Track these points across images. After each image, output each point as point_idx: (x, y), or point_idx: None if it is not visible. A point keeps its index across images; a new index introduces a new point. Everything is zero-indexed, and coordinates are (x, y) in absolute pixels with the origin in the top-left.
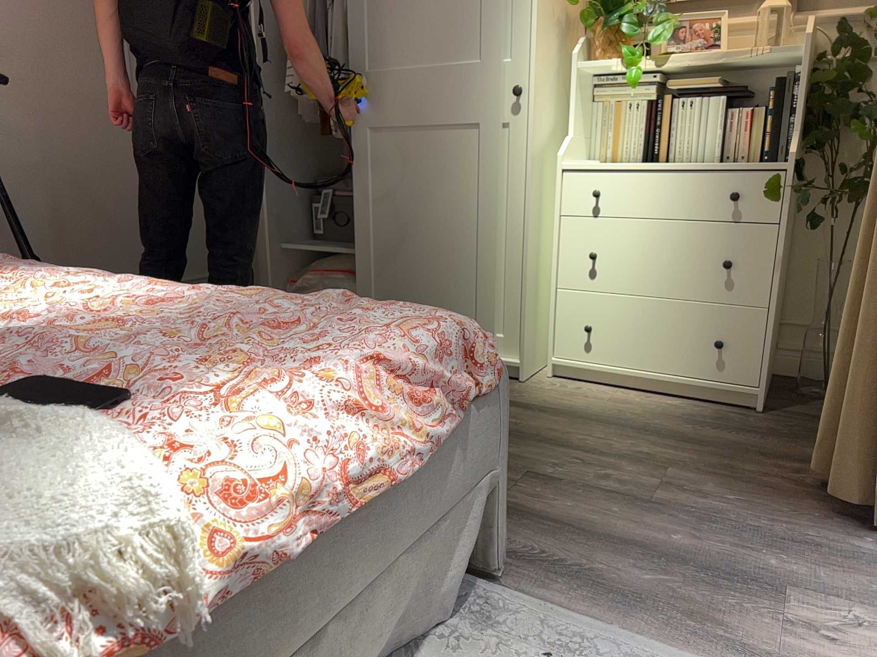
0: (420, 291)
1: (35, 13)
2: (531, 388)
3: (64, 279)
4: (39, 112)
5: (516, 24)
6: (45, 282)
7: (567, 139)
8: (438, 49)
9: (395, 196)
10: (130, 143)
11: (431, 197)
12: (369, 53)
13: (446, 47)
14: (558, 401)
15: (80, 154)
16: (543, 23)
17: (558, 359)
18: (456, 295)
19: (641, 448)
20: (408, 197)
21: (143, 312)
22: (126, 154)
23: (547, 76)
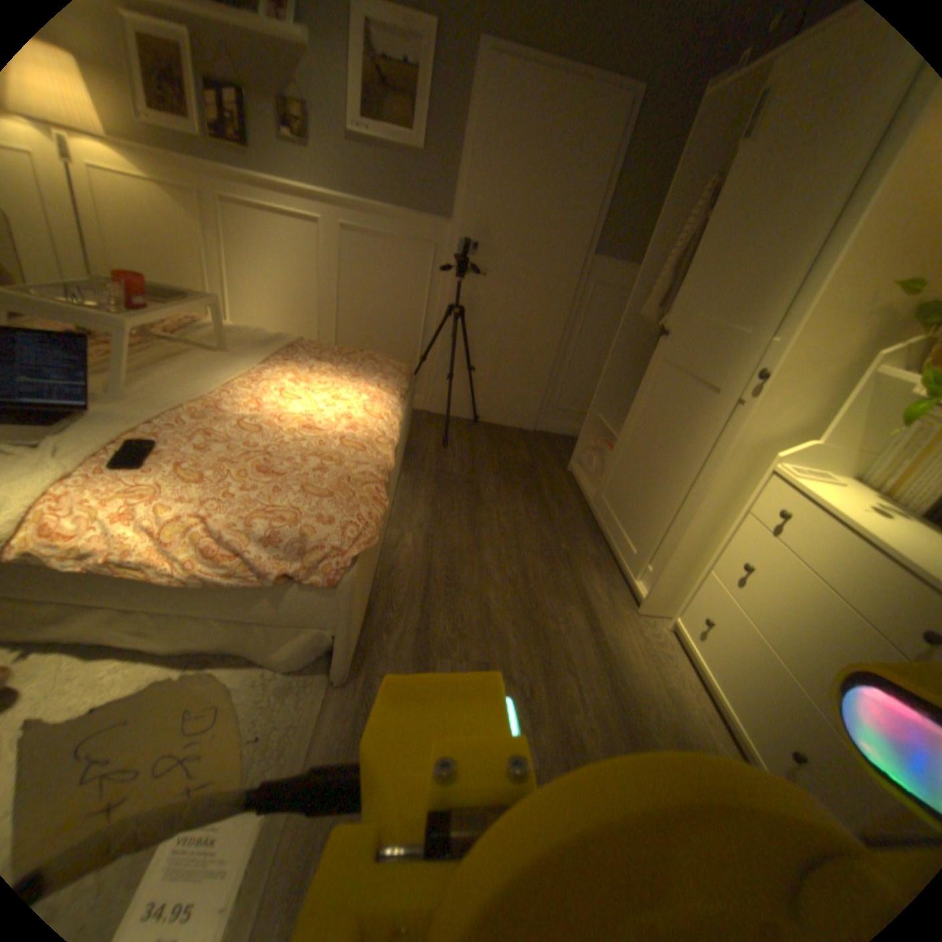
0: (632, 497)
1: (530, 227)
2: (635, 622)
3: (362, 391)
4: (509, 288)
5: (806, 303)
6: (359, 388)
7: (812, 444)
8: (737, 307)
9: (652, 418)
10: (559, 316)
11: (670, 433)
12: (691, 295)
13: (742, 308)
14: (629, 647)
15: (525, 316)
16: (837, 309)
17: (681, 621)
18: (646, 517)
19: (598, 737)
20: (659, 423)
21: (290, 427)
22: (553, 323)
23: (819, 368)
